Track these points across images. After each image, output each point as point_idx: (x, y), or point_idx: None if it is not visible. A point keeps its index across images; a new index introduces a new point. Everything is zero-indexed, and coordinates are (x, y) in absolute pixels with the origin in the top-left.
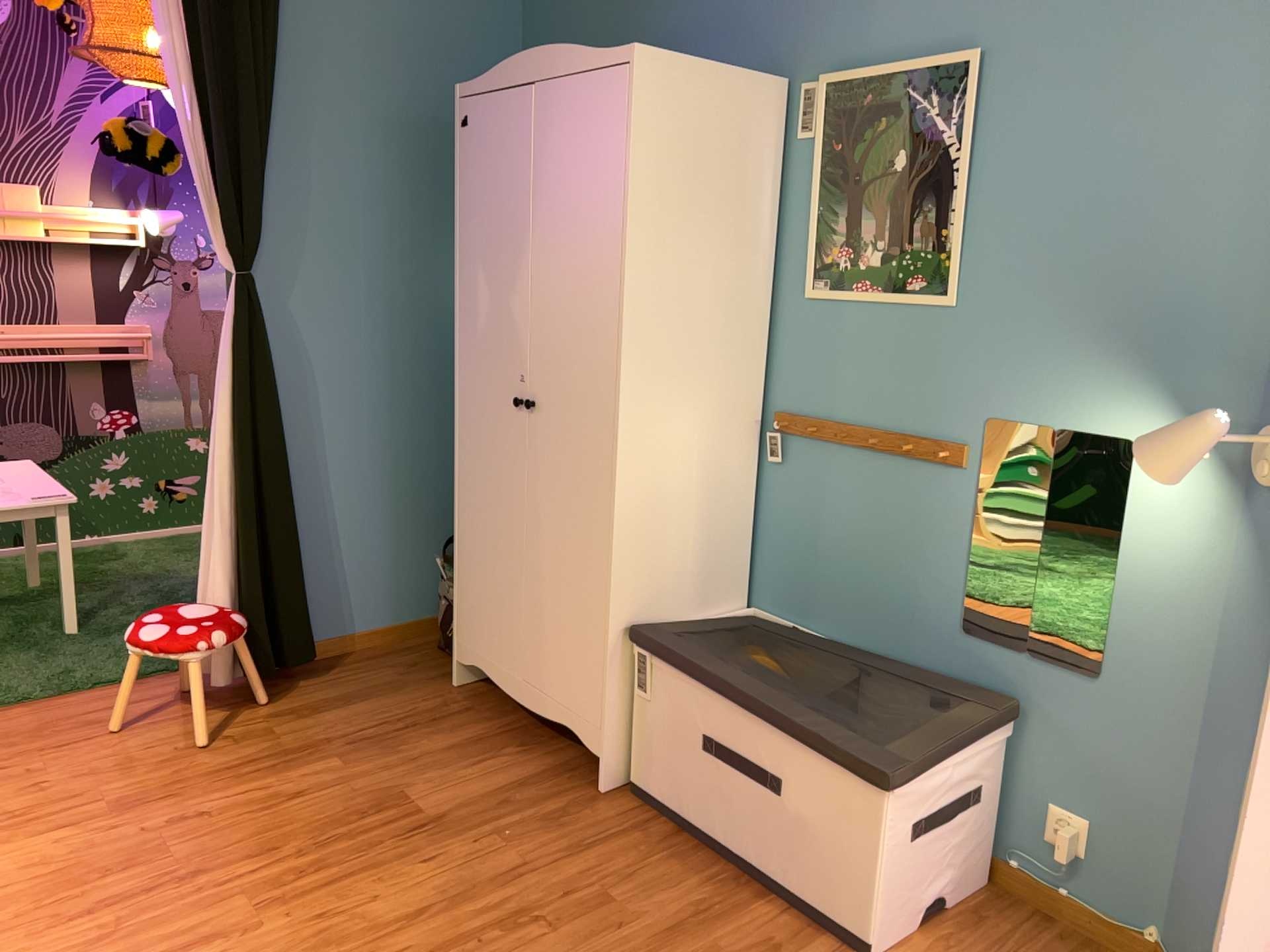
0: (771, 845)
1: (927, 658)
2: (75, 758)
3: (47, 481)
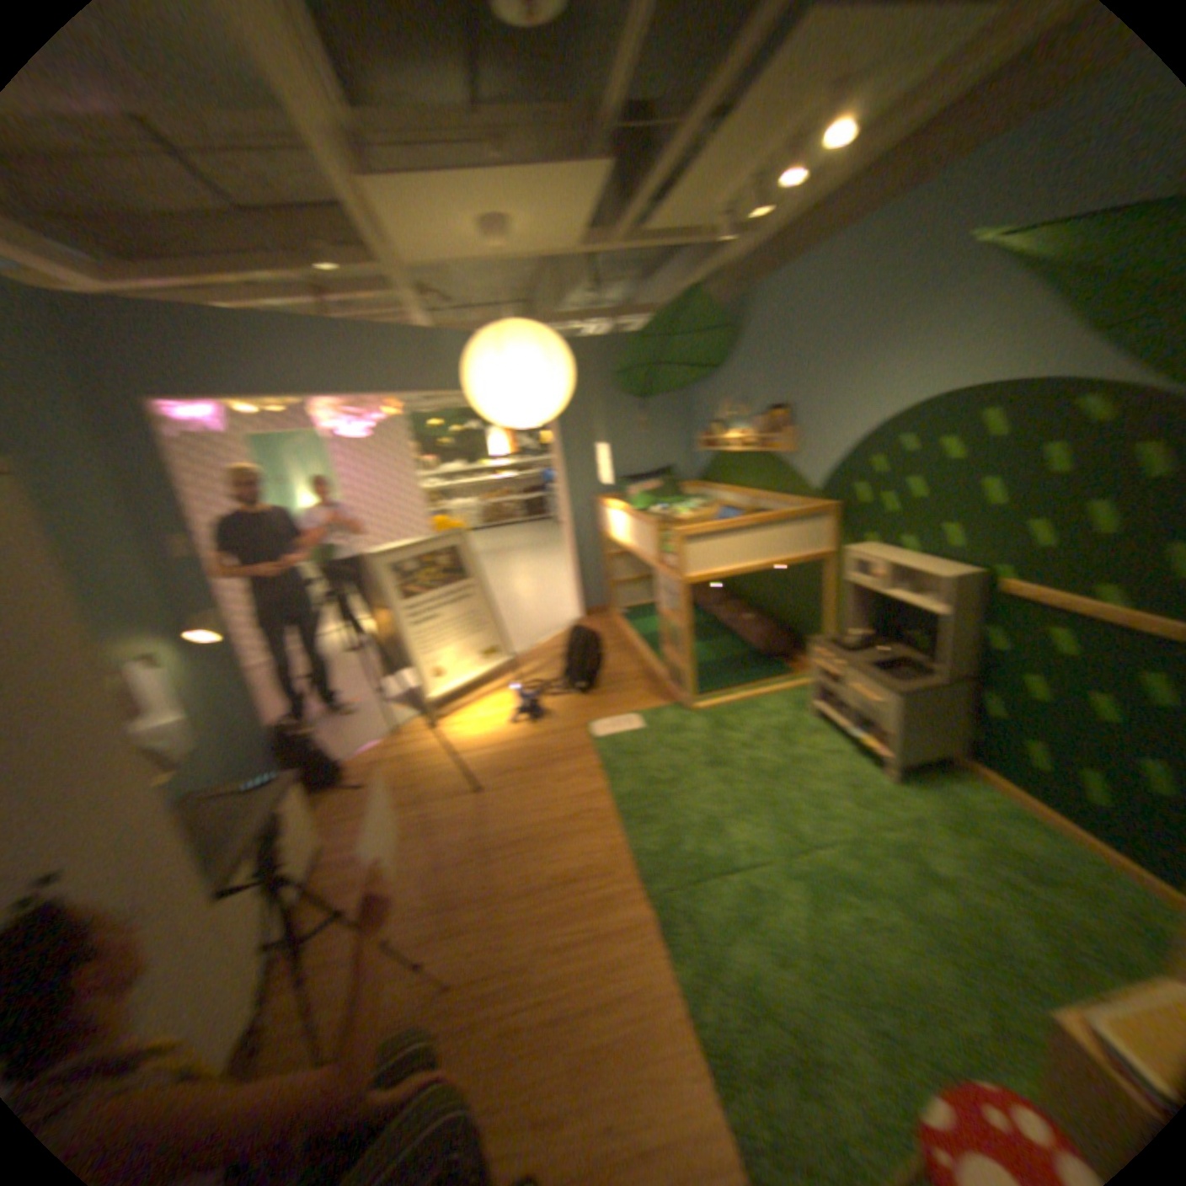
0: (298, 875)
1: None
2: None
3: None
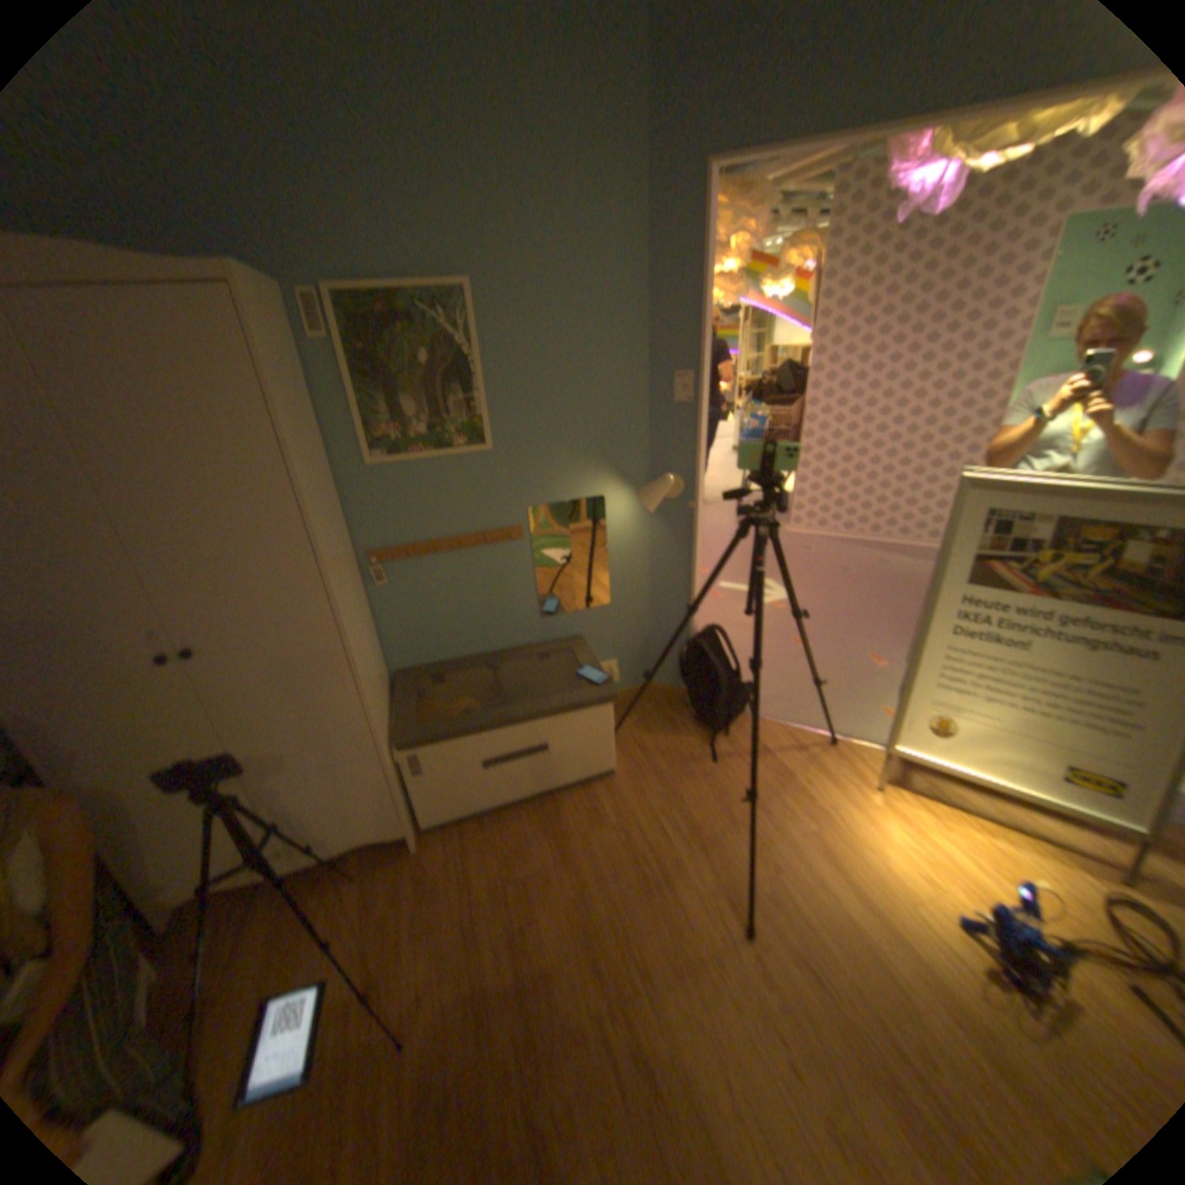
0: (547, 777)
1: (525, 641)
2: None
3: None
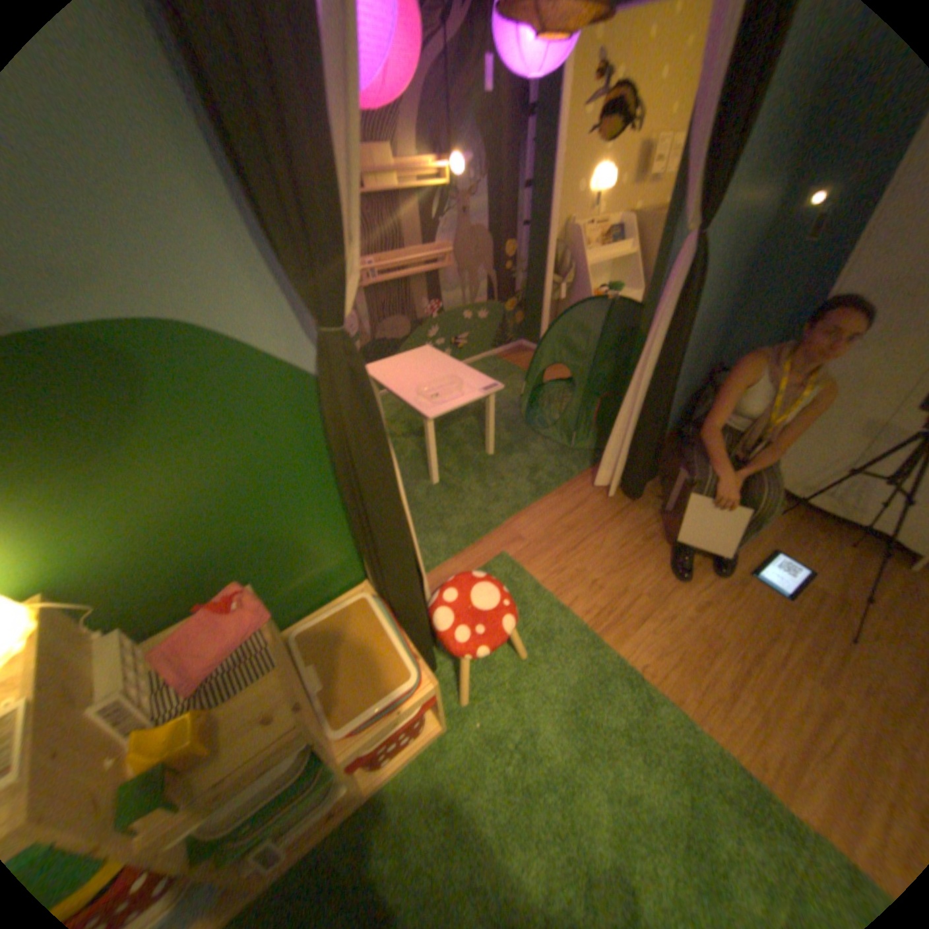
0: None
1: None
2: (590, 558)
3: (462, 369)
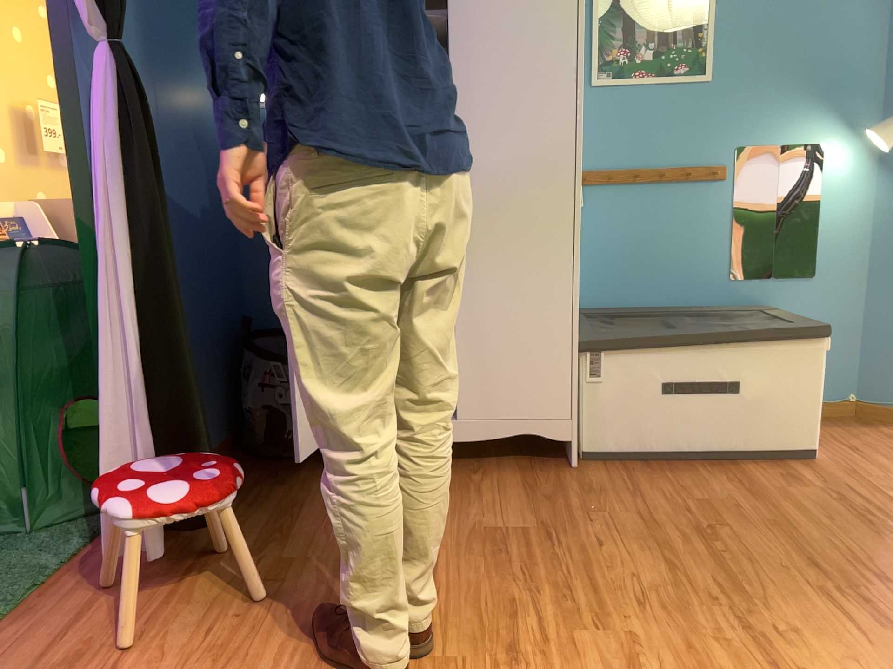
0: (733, 428)
1: (708, 304)
2: None
3: None
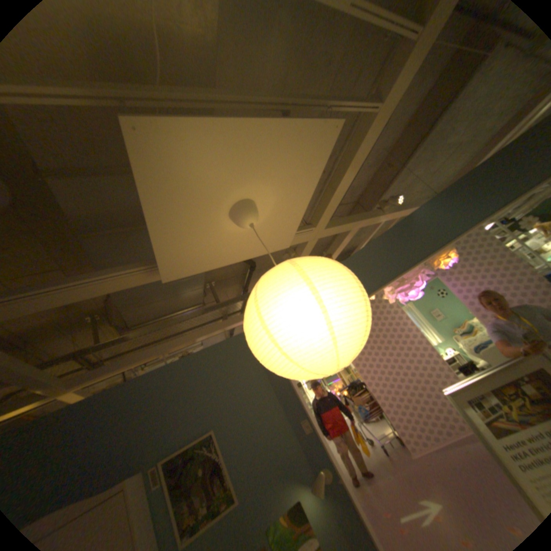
0: None
1: None
2: None
3: None
